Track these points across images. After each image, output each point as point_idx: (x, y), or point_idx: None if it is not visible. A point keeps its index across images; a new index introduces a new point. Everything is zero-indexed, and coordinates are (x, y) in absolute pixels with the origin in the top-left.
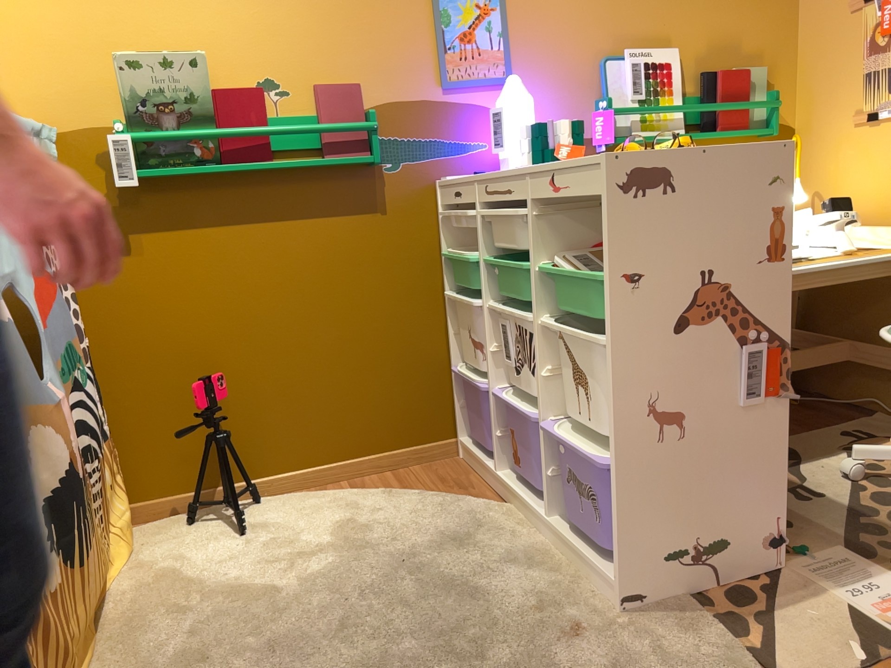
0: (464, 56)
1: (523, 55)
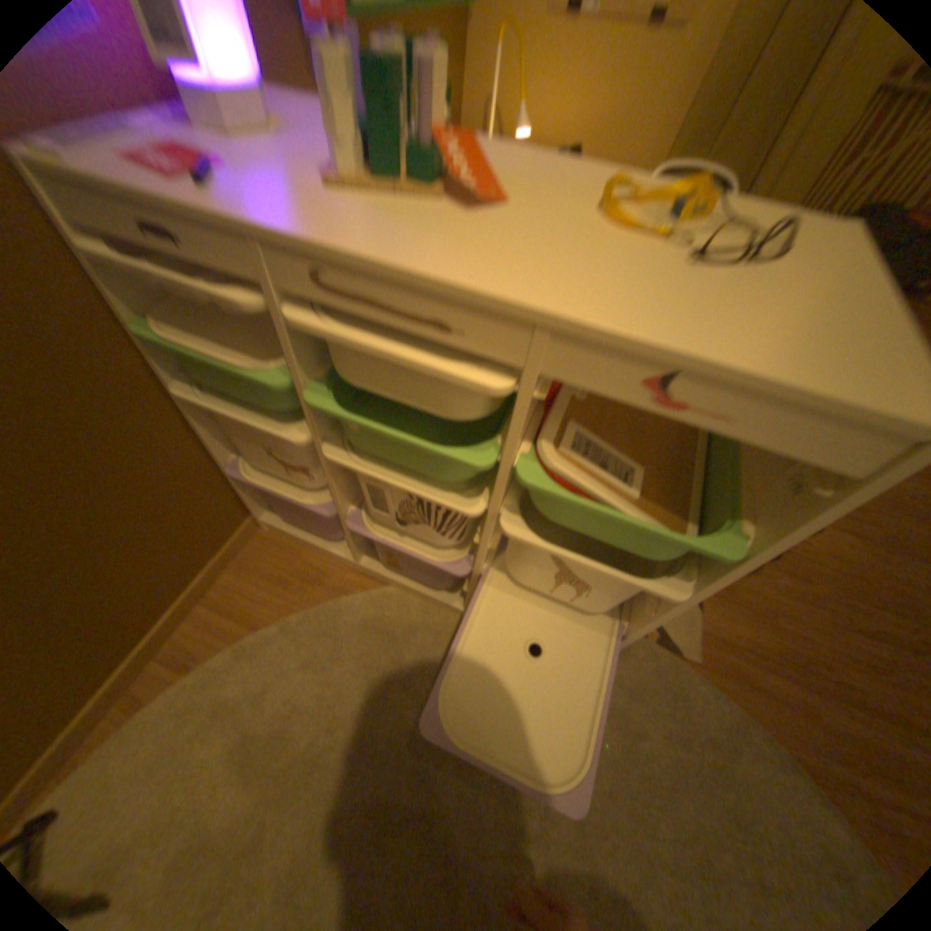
0: None
1: None
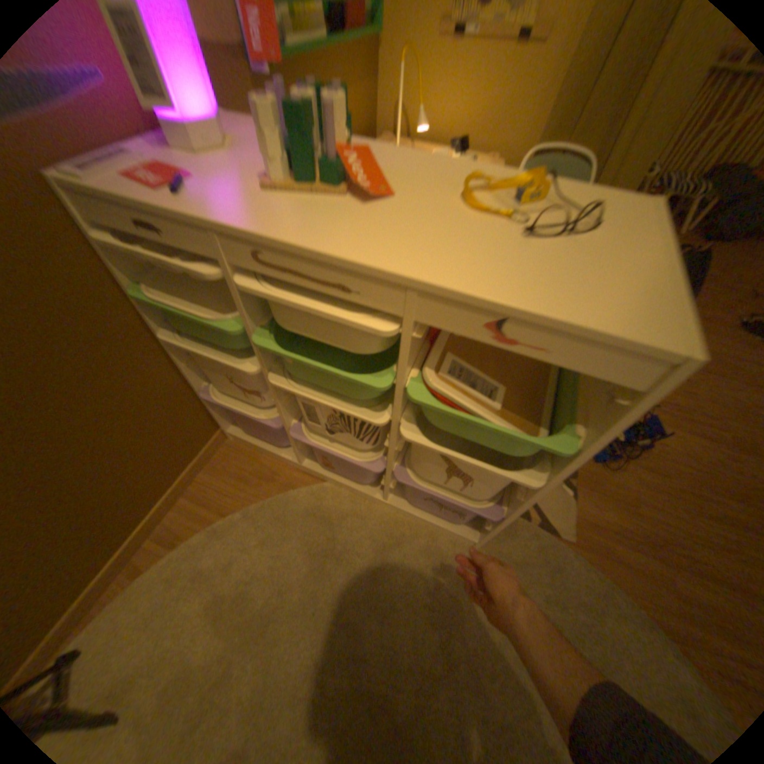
0: None
1: None
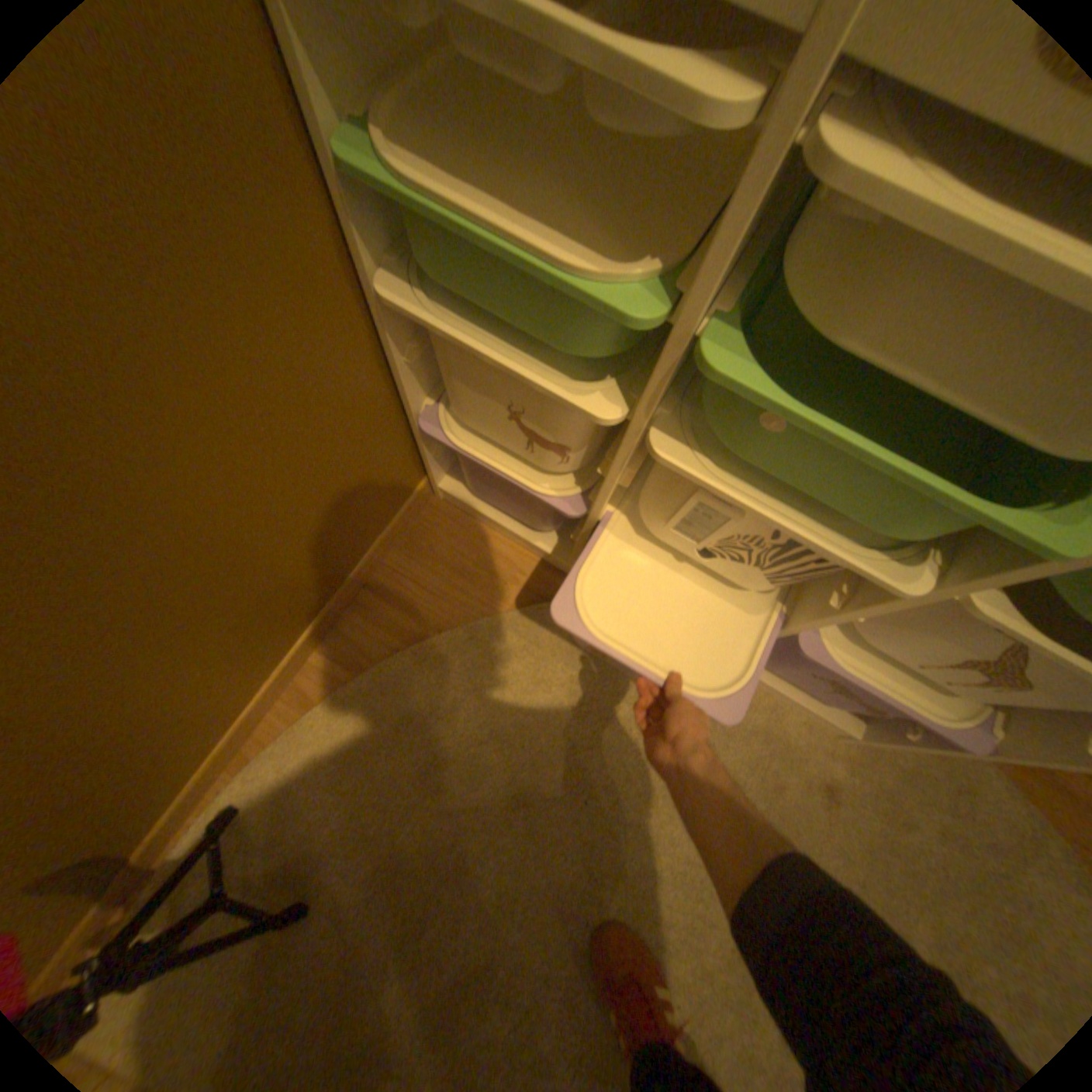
0: None
1: None
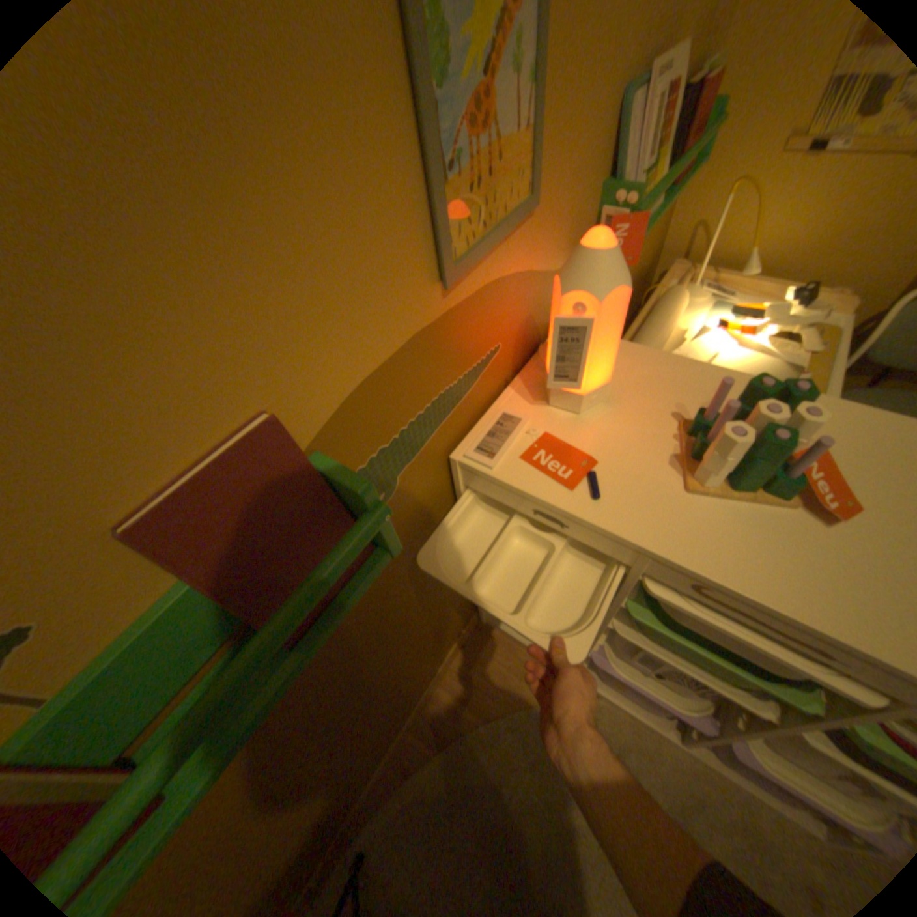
0: (480, 172)
1: (554, 121)
